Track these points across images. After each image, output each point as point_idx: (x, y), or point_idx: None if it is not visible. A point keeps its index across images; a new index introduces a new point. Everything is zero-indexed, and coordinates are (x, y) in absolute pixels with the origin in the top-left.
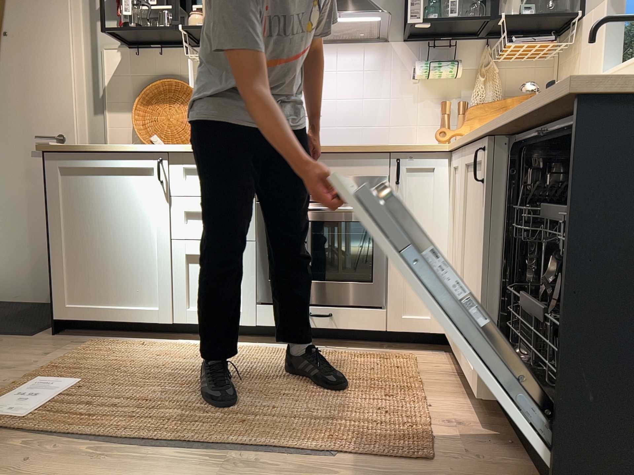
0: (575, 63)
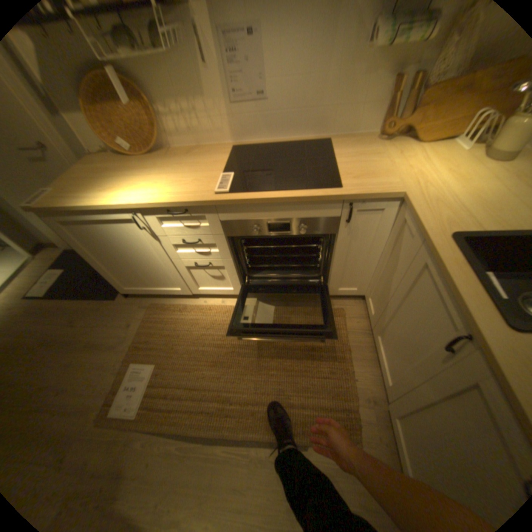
0: None
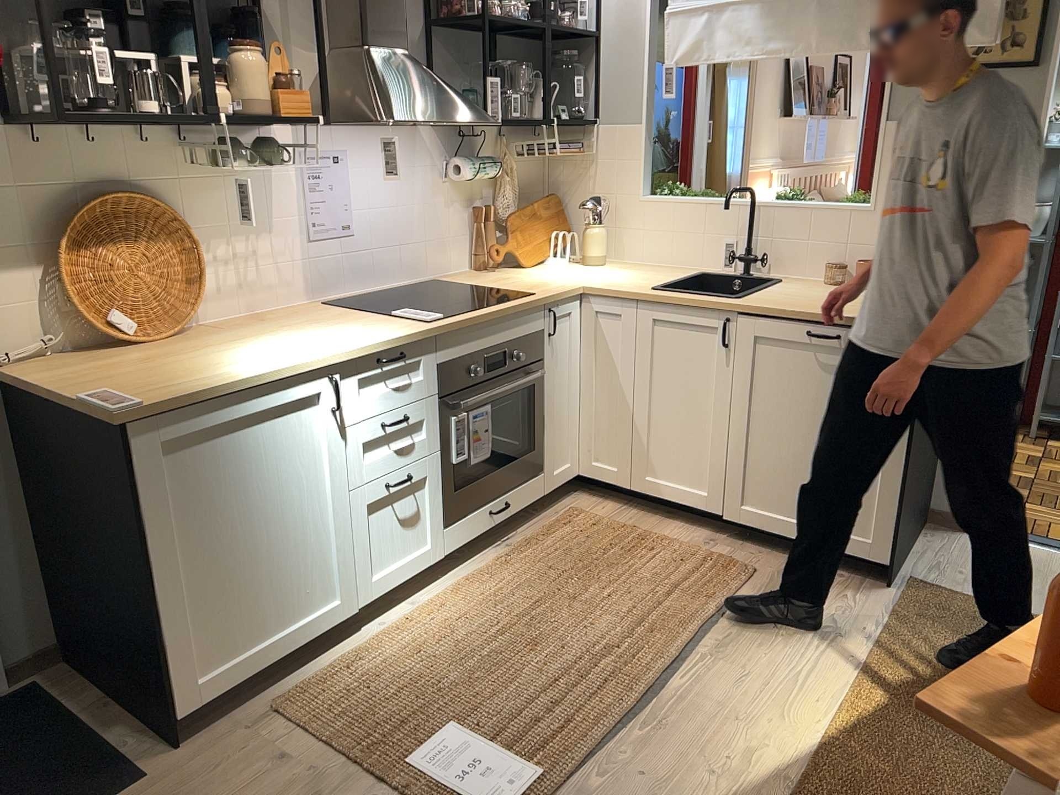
0: (591, 168)
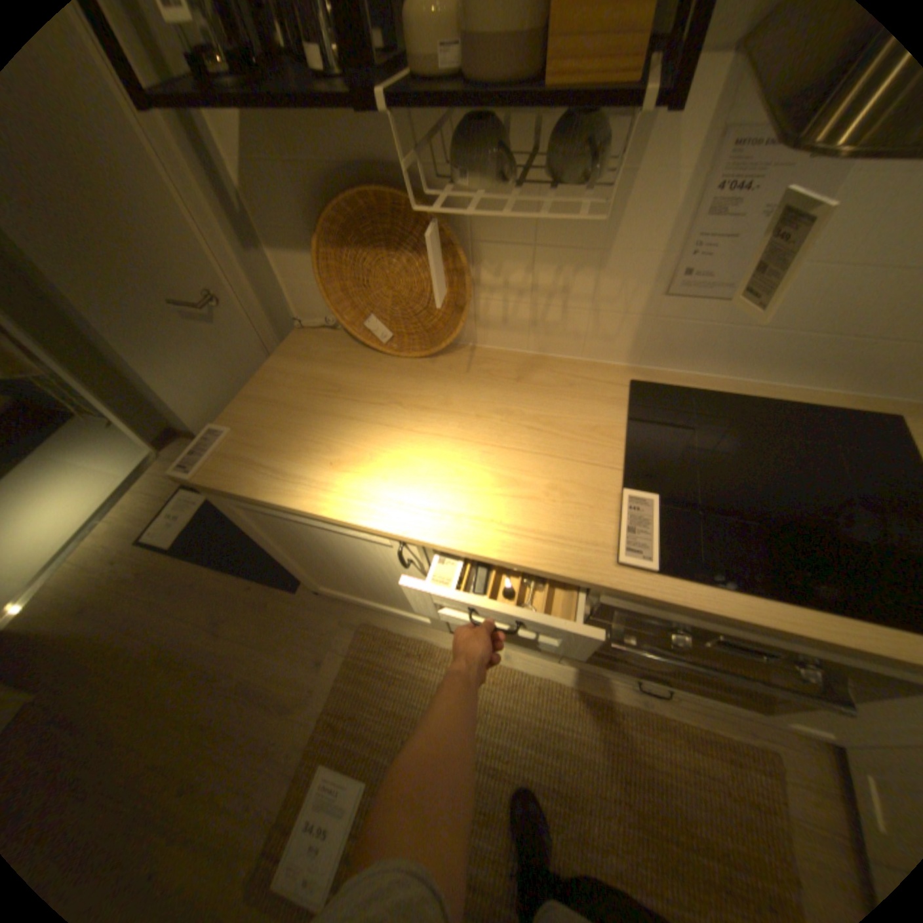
0: None
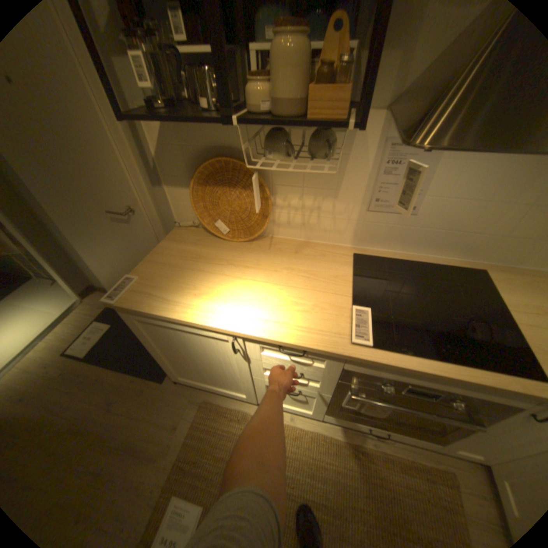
0: None
